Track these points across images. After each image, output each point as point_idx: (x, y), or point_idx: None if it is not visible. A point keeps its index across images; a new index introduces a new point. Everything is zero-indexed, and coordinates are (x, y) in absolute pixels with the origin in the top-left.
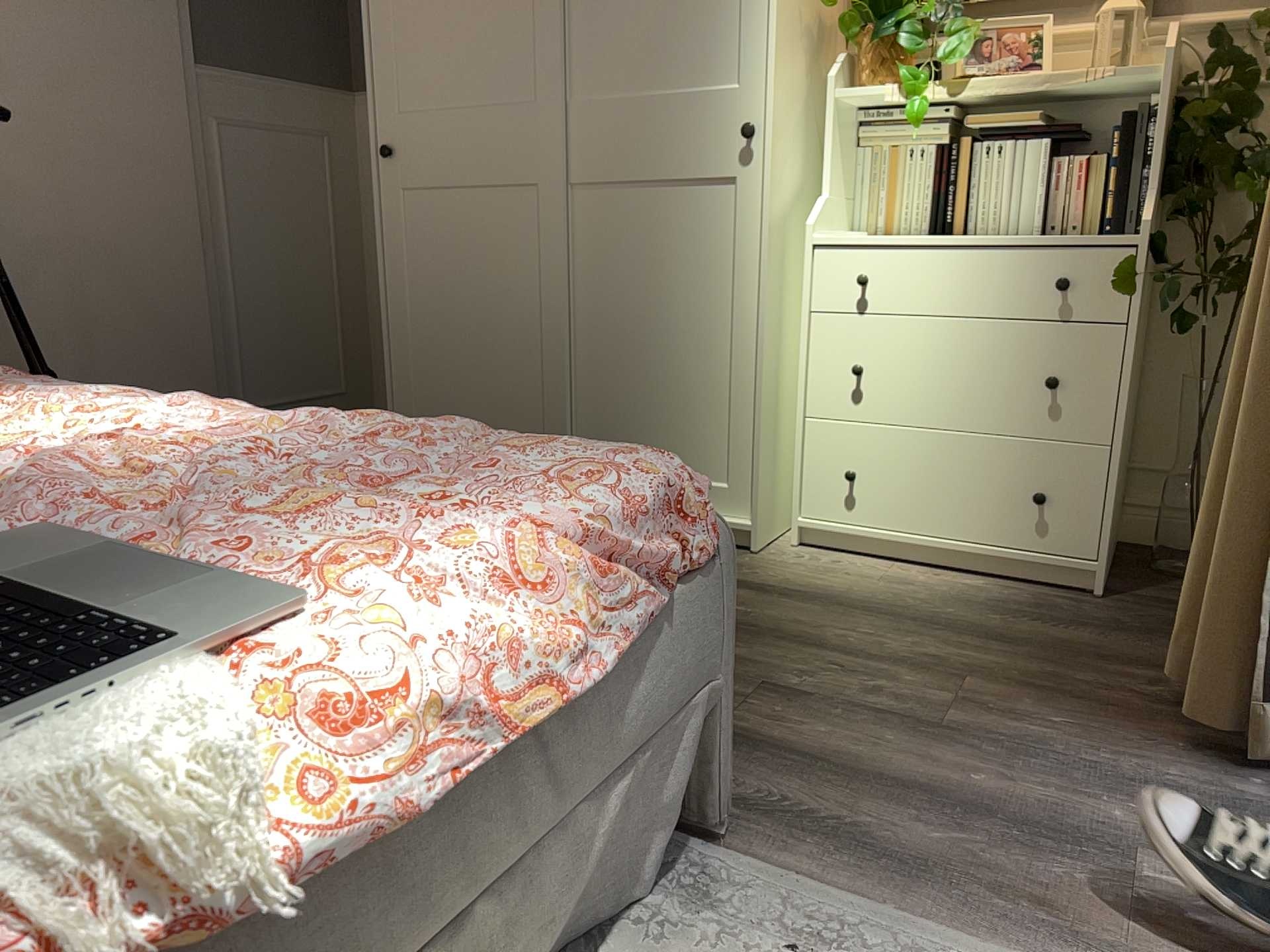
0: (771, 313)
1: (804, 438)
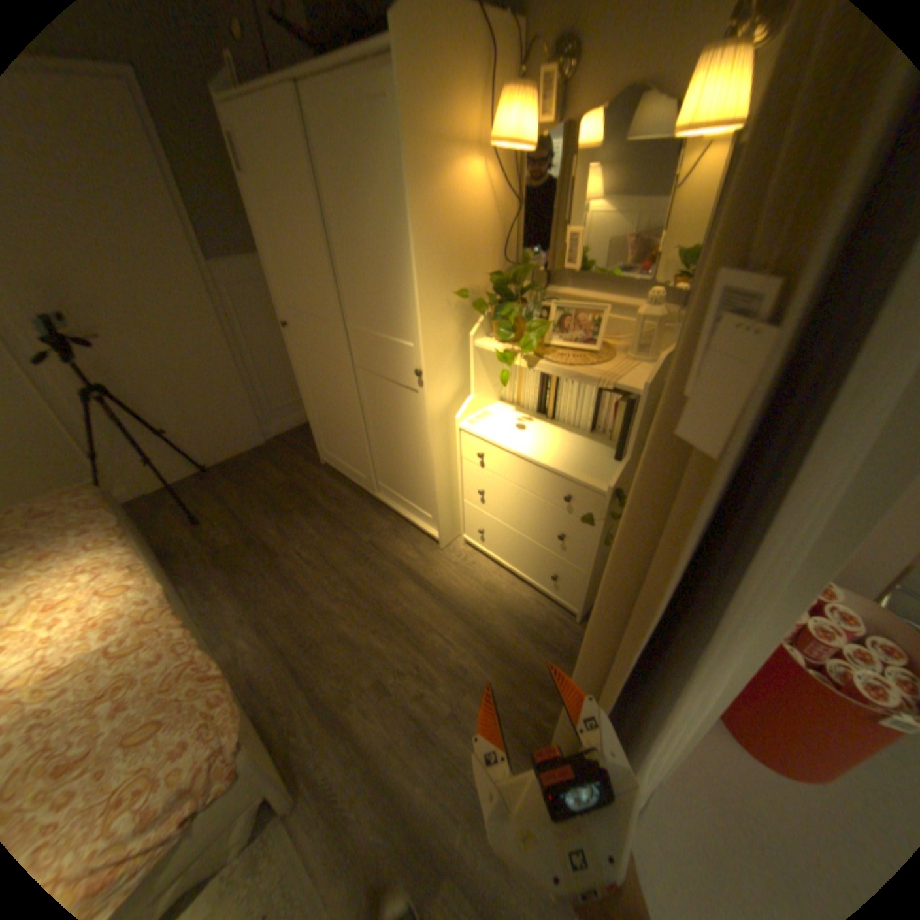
0: (439, 459)
1: (463, 507)
